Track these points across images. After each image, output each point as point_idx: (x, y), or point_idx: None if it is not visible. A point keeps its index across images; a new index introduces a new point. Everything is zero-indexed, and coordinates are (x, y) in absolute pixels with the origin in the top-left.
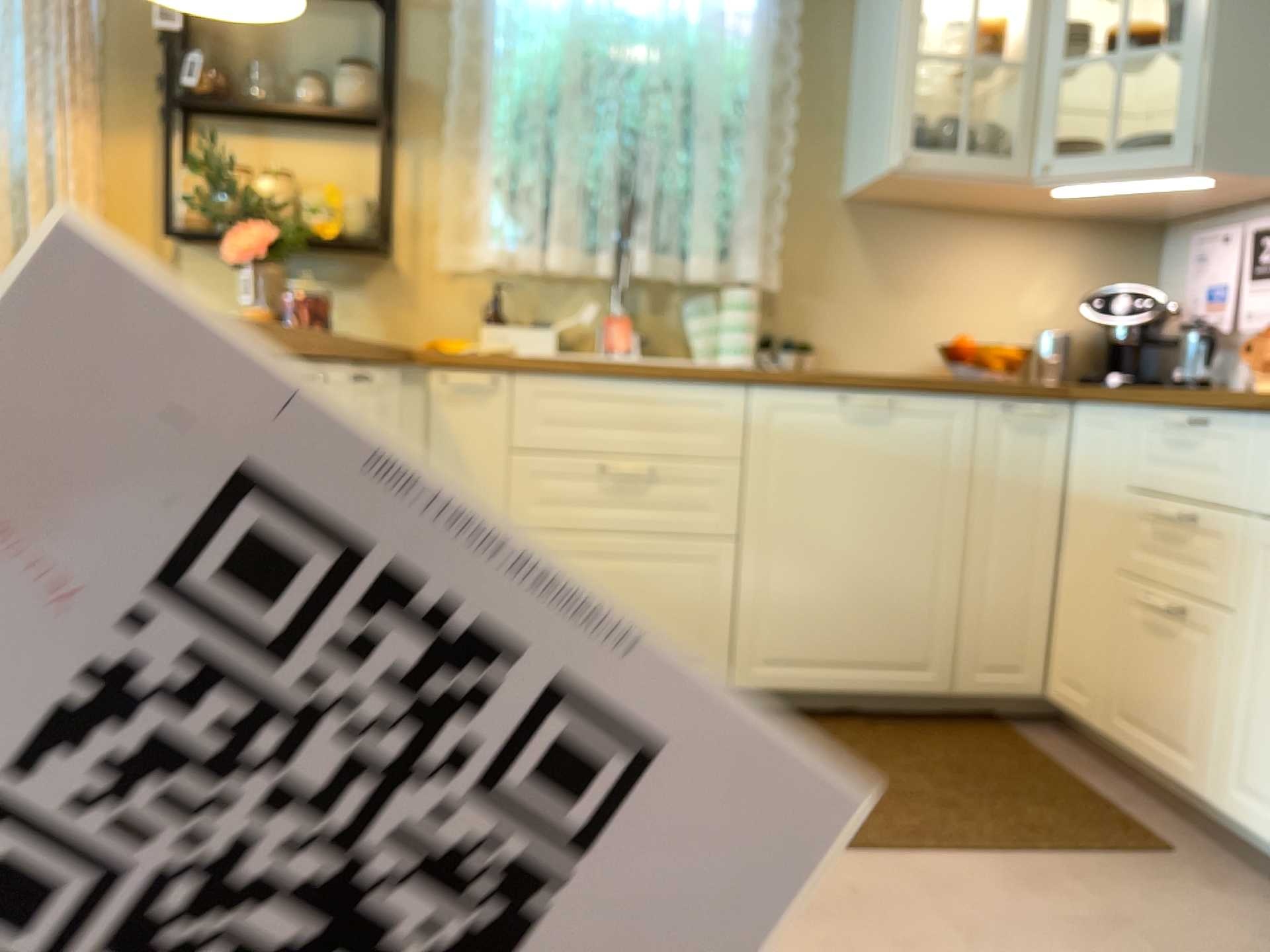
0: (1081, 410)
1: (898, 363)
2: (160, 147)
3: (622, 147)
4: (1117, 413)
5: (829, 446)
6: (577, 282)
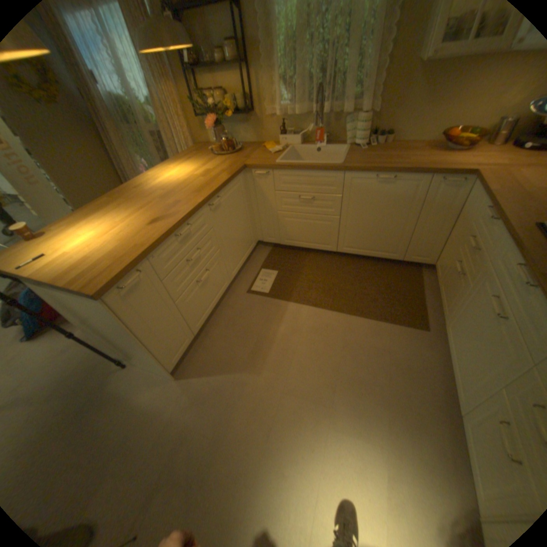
0: (477, 180)
1: (429, 135)
2: (188, 82)
3: (322, 52)
4: (483, 190)
5: (369, 191)
6: (309, 113)
